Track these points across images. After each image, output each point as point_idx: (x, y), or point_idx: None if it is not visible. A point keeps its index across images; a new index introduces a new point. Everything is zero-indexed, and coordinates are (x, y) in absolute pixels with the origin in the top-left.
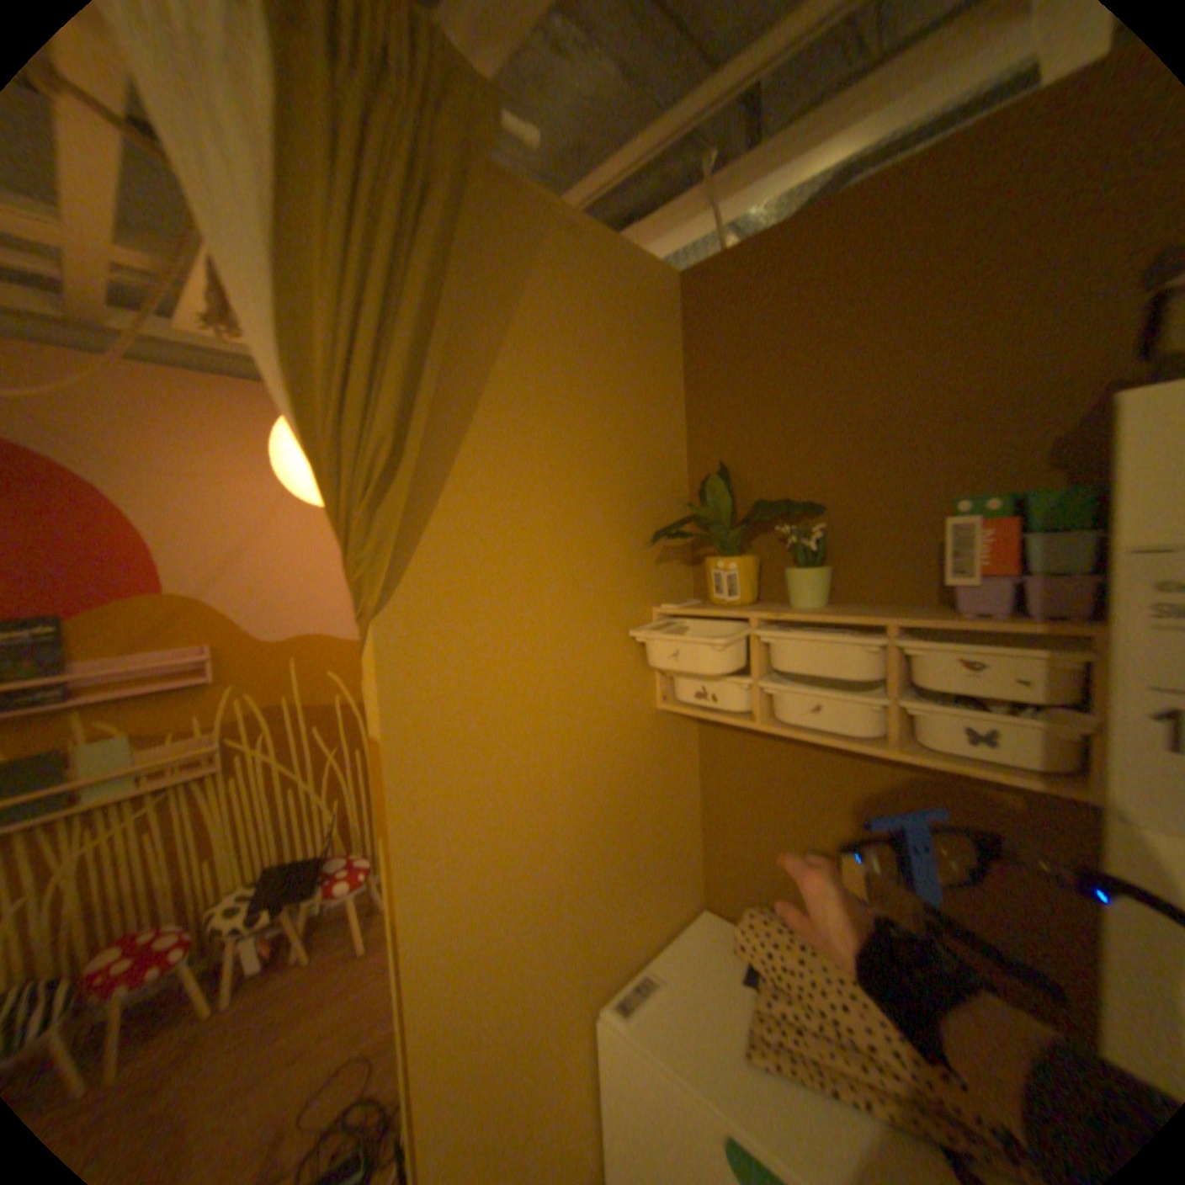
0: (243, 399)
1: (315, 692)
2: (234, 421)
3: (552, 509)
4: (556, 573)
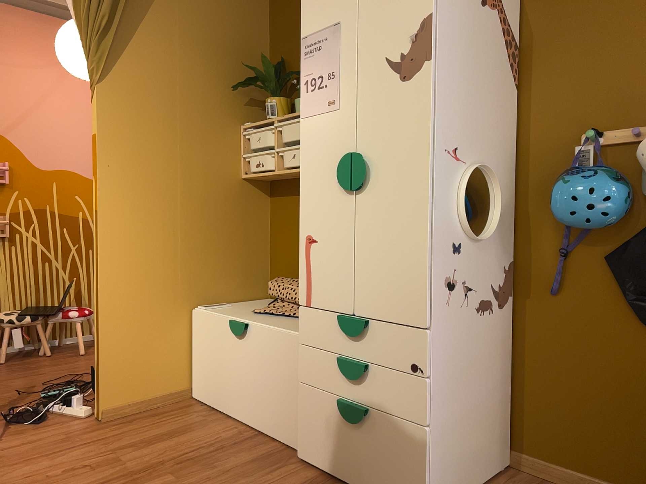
0: (41, 25)
1: (67, 206)
2: (35, 37)
3: (184, 63)
4: (184, 92)
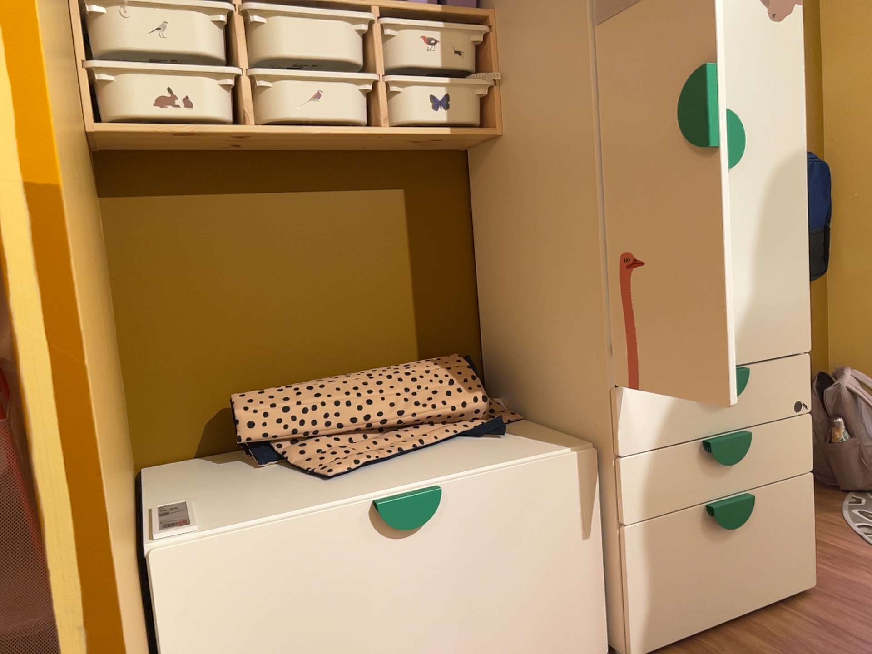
0: None
1: None
2: None
3: None
4: None
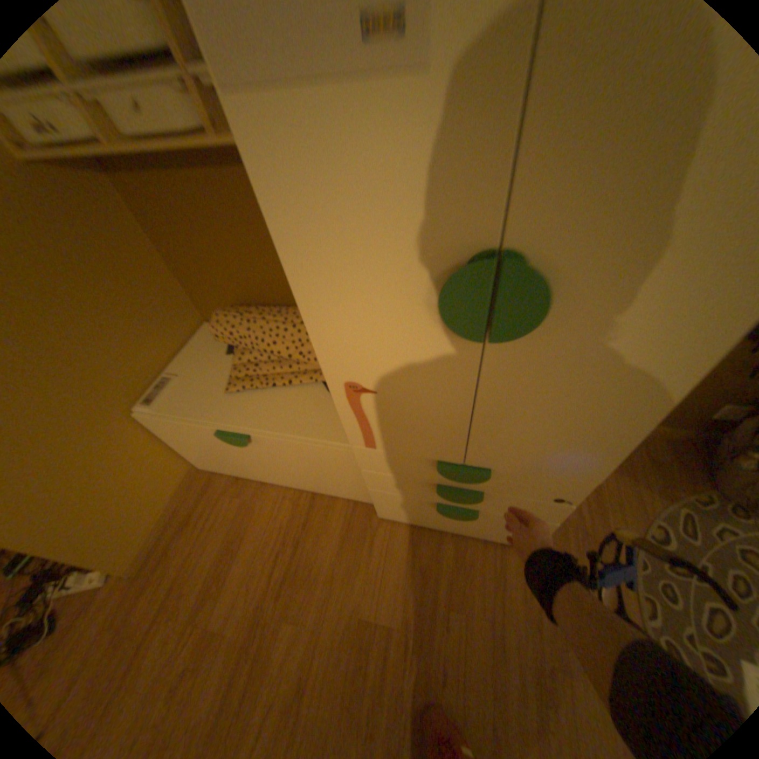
0: None
1: None
2: None
3: None
4: None
